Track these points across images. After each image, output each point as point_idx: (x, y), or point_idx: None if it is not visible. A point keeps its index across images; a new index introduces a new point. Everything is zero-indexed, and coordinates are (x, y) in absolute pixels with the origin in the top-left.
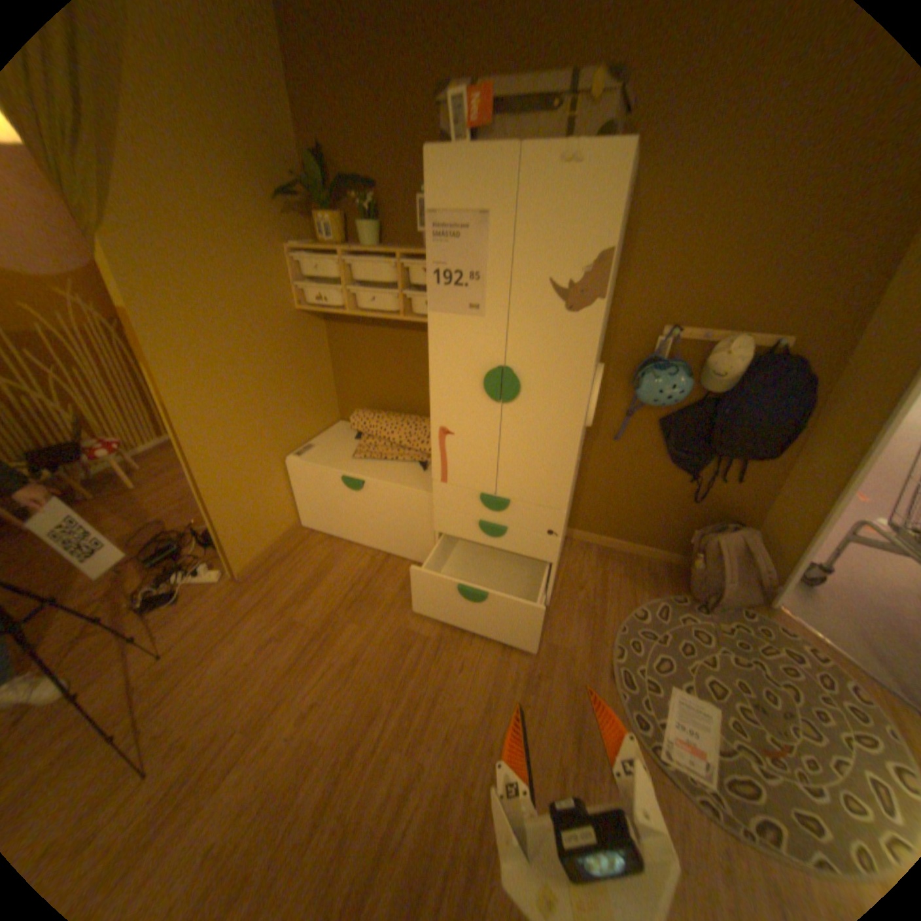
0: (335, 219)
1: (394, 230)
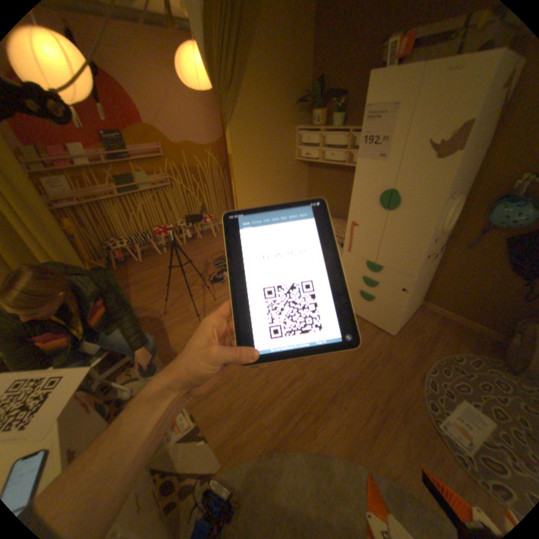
0: (323, 112)
1: (352, 116)
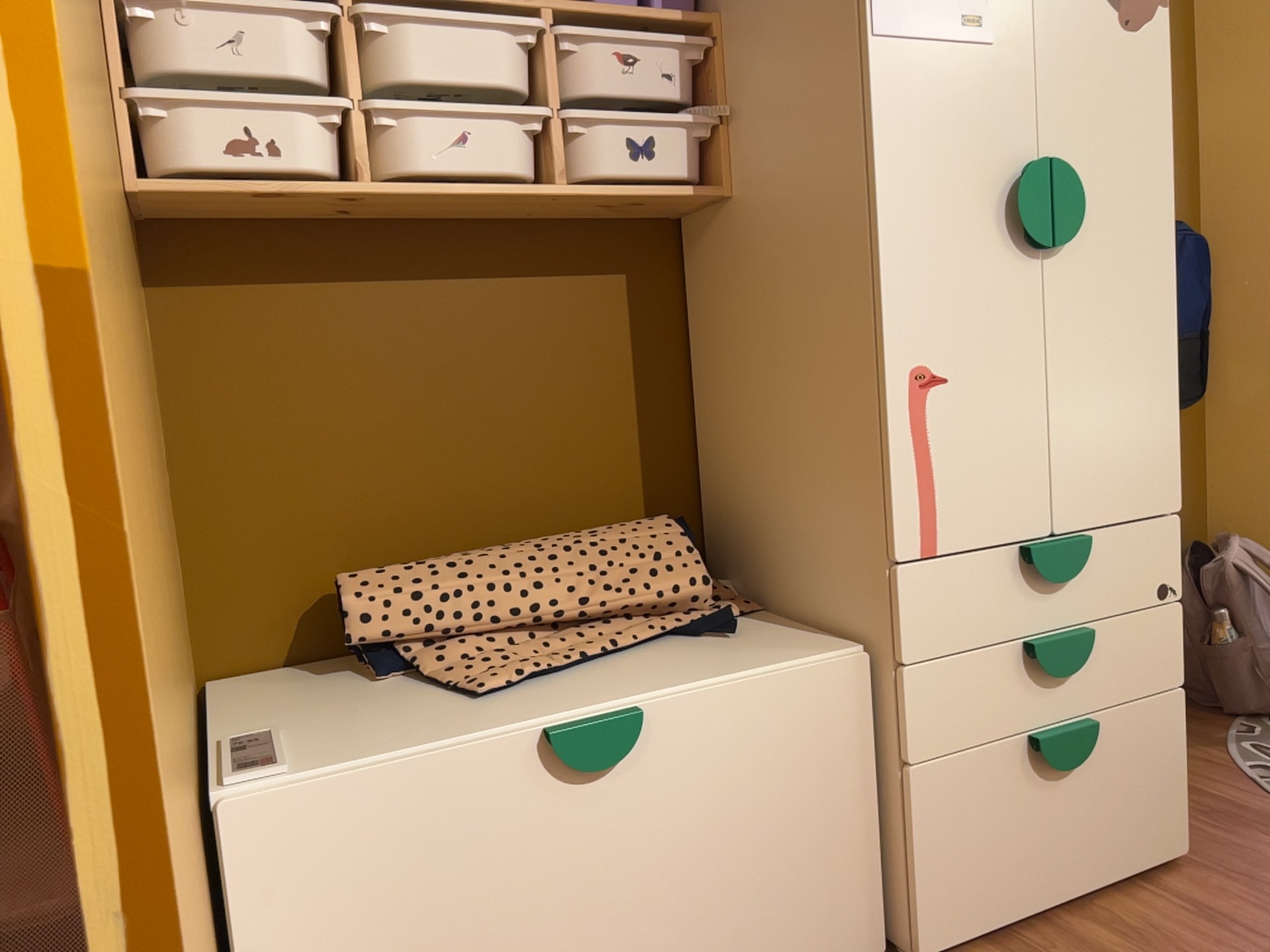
0: None
1: None
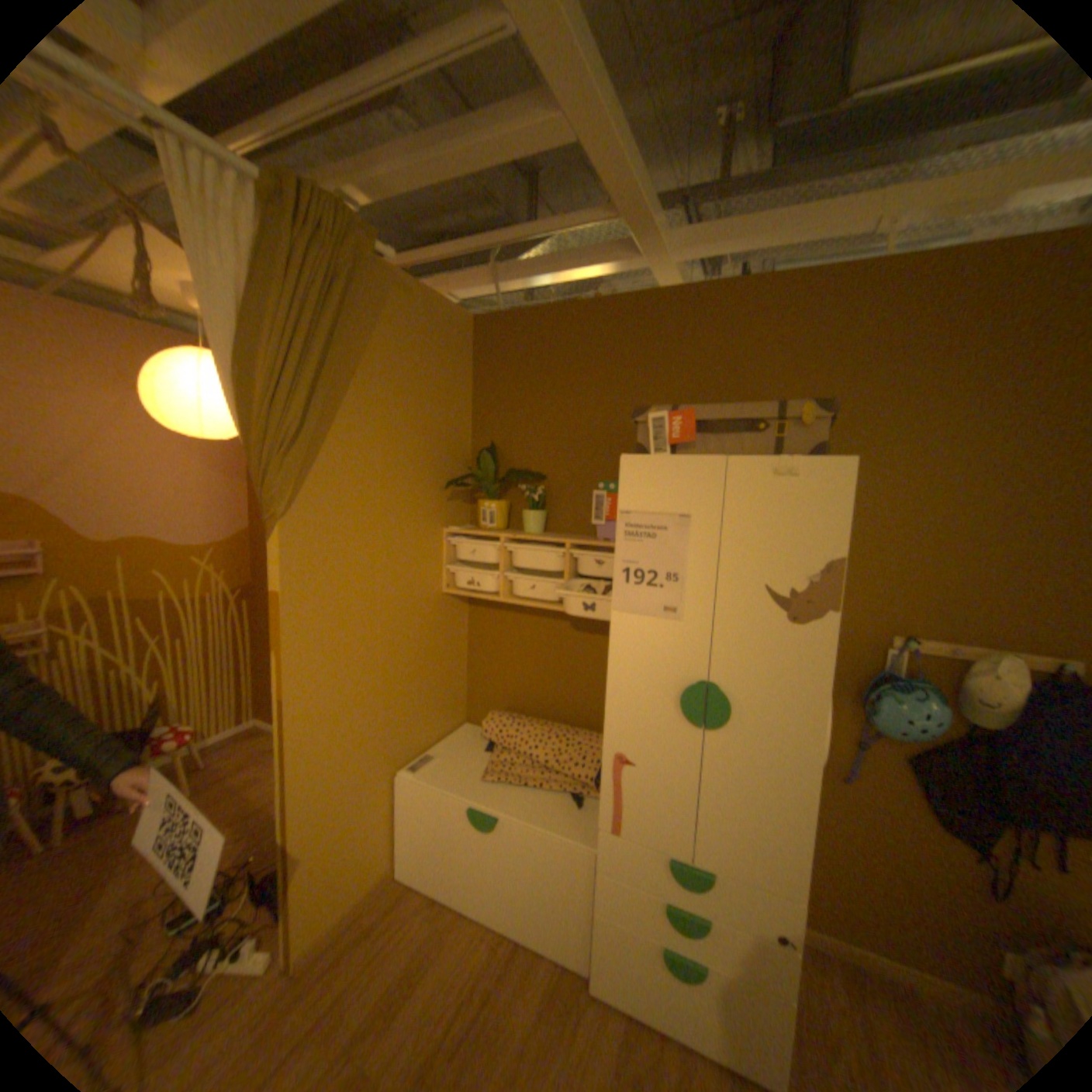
0: (502, 506)
1: (561, 518)
